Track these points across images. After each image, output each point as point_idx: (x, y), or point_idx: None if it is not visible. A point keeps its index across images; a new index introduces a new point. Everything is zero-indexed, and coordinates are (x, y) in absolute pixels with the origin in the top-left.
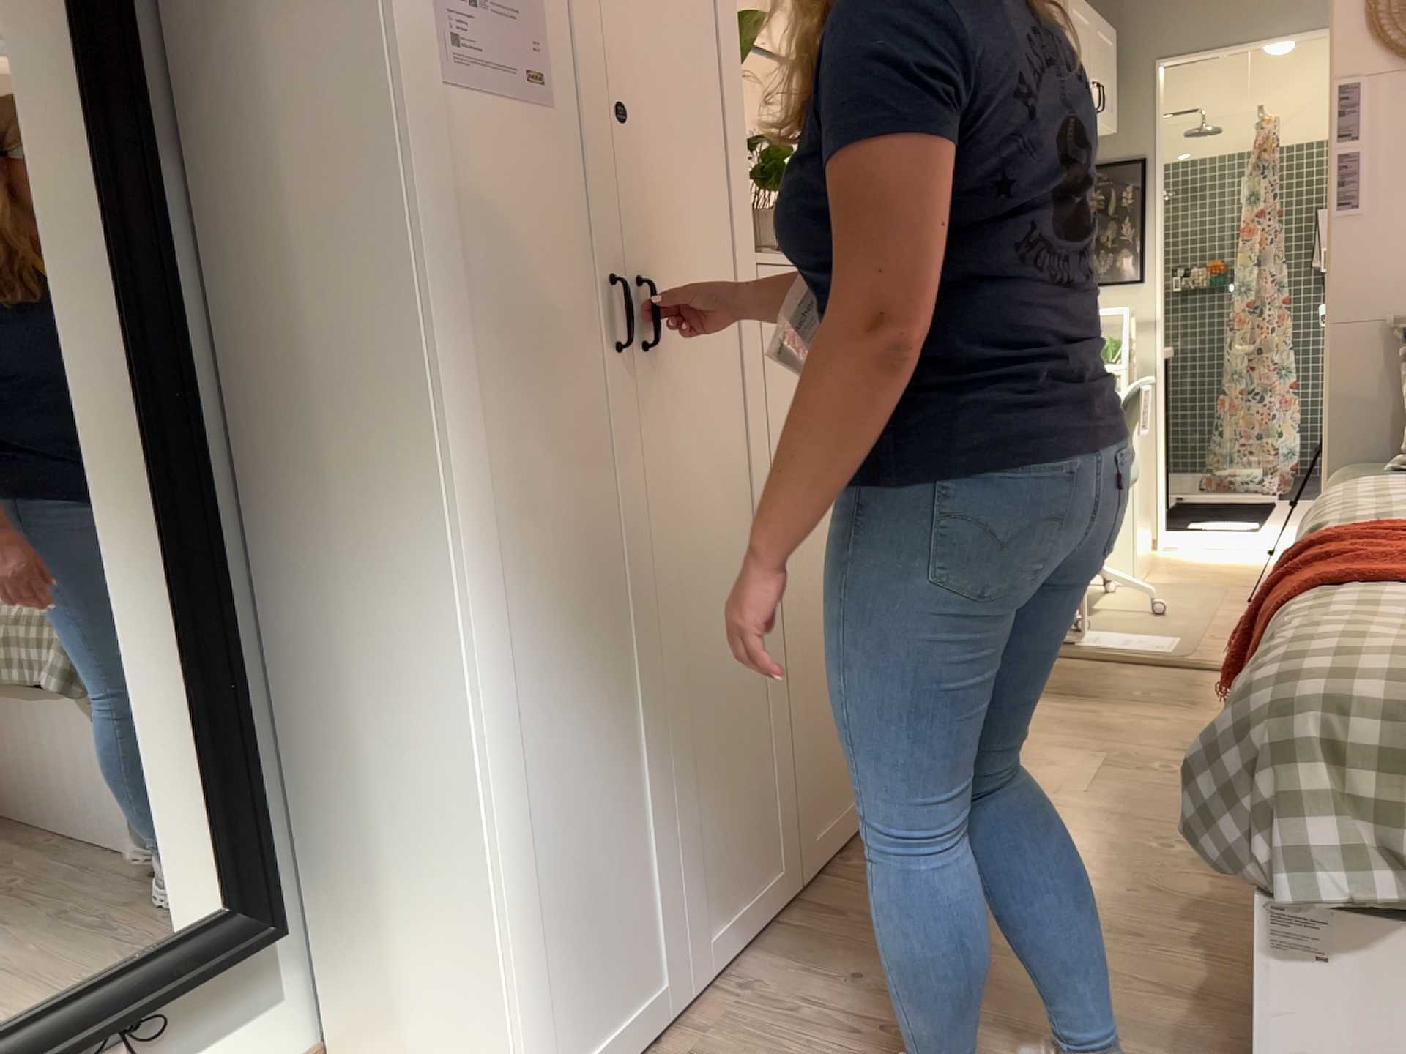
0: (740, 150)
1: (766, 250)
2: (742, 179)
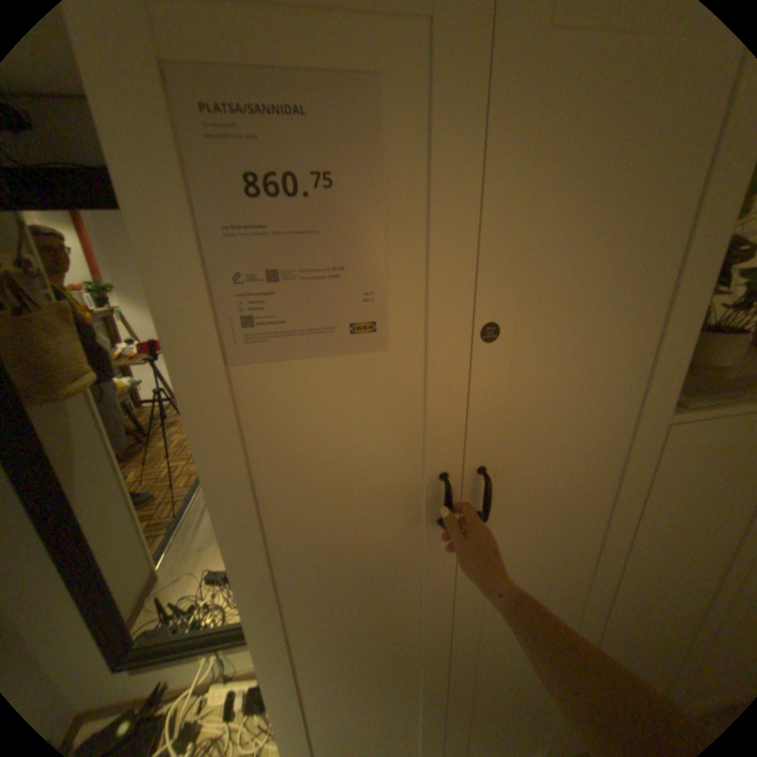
0: (696, 319)
1: (699, 407)
2: (687, 349)
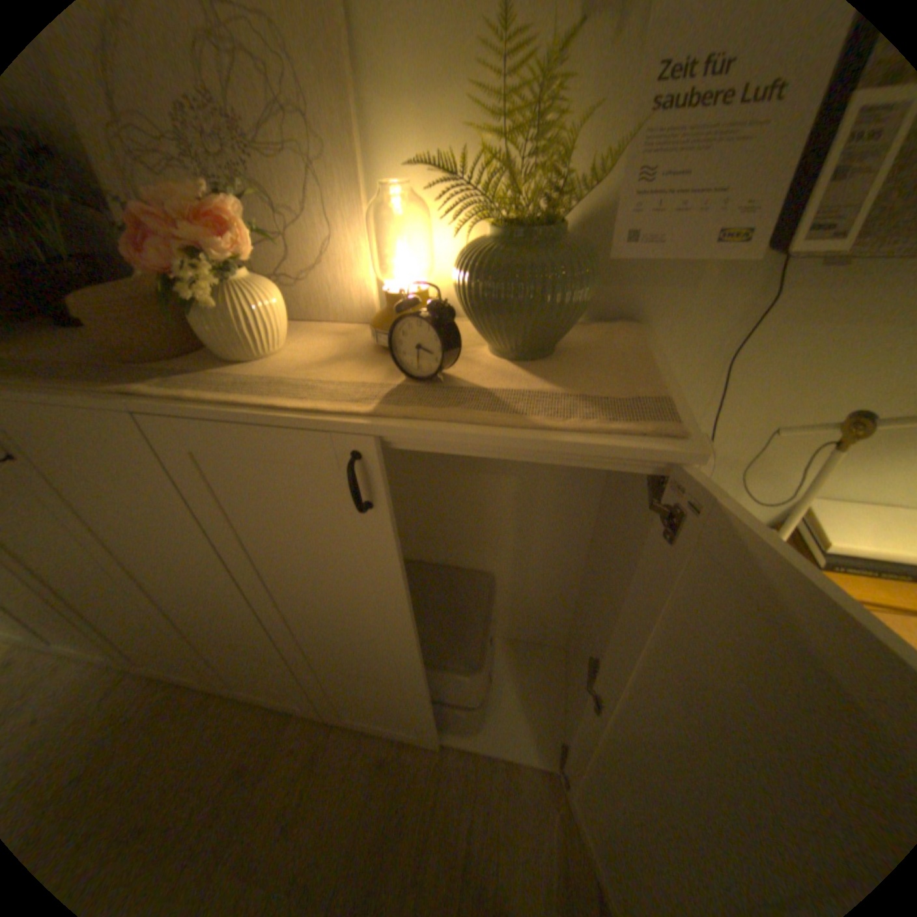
0: None
1: None
2: None
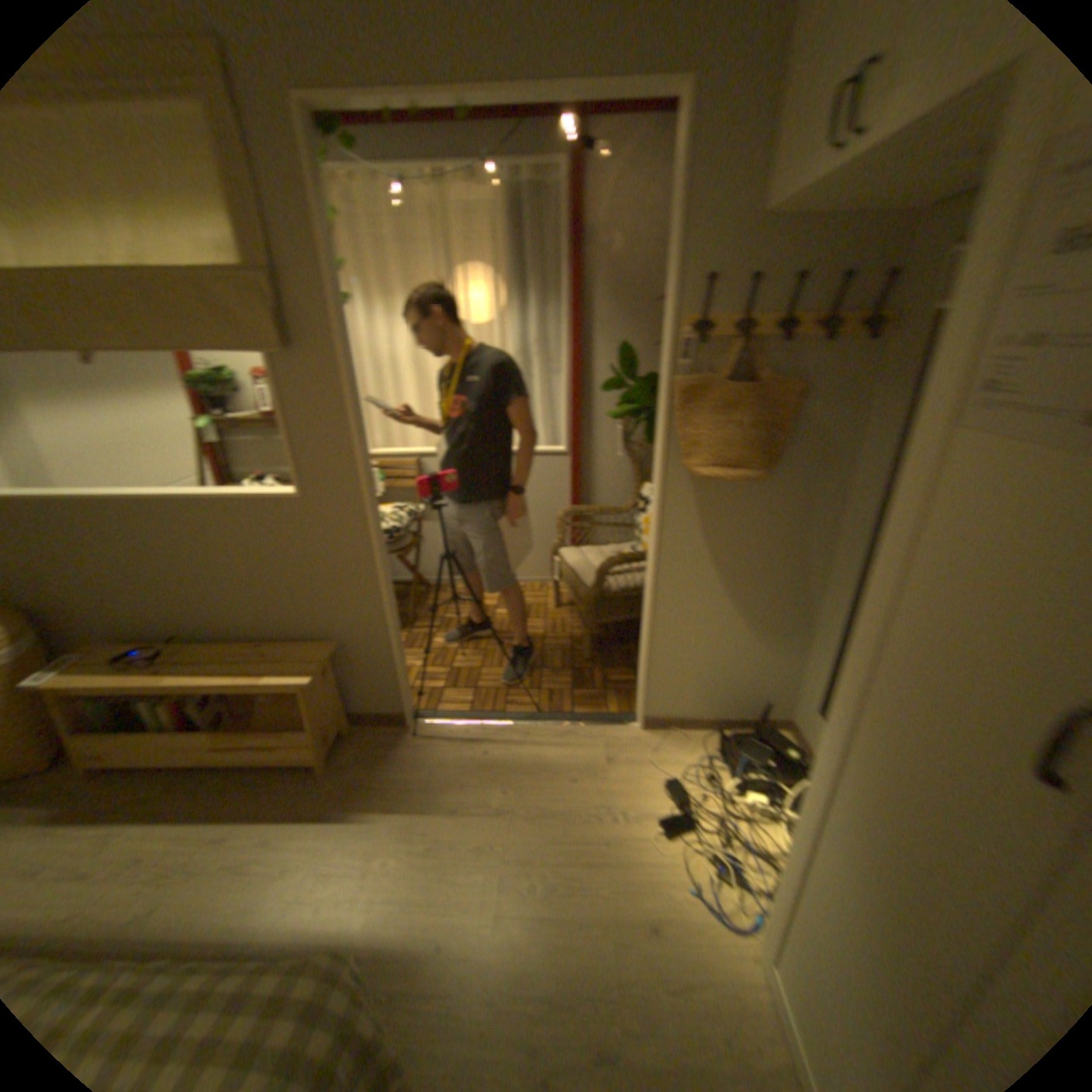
0: None
1: None
2: None
